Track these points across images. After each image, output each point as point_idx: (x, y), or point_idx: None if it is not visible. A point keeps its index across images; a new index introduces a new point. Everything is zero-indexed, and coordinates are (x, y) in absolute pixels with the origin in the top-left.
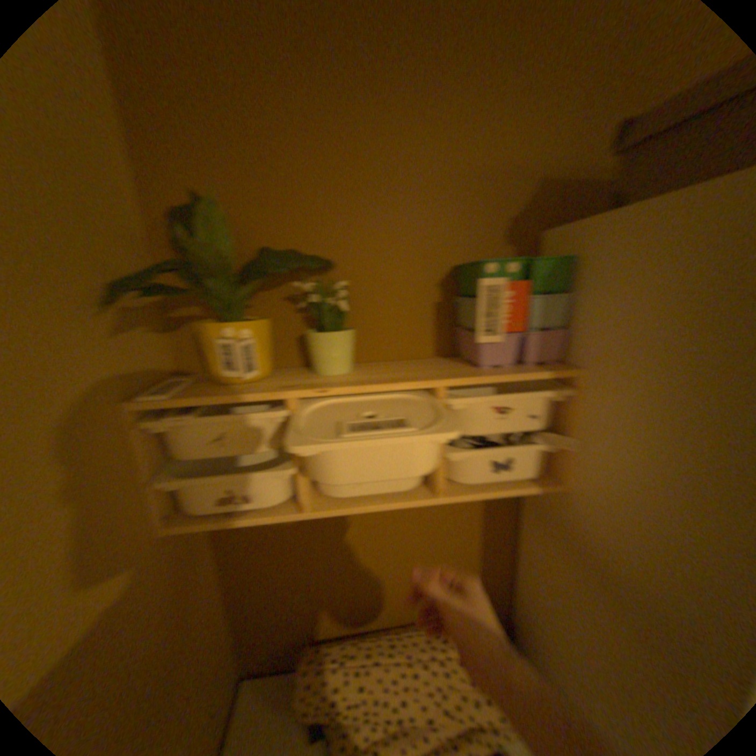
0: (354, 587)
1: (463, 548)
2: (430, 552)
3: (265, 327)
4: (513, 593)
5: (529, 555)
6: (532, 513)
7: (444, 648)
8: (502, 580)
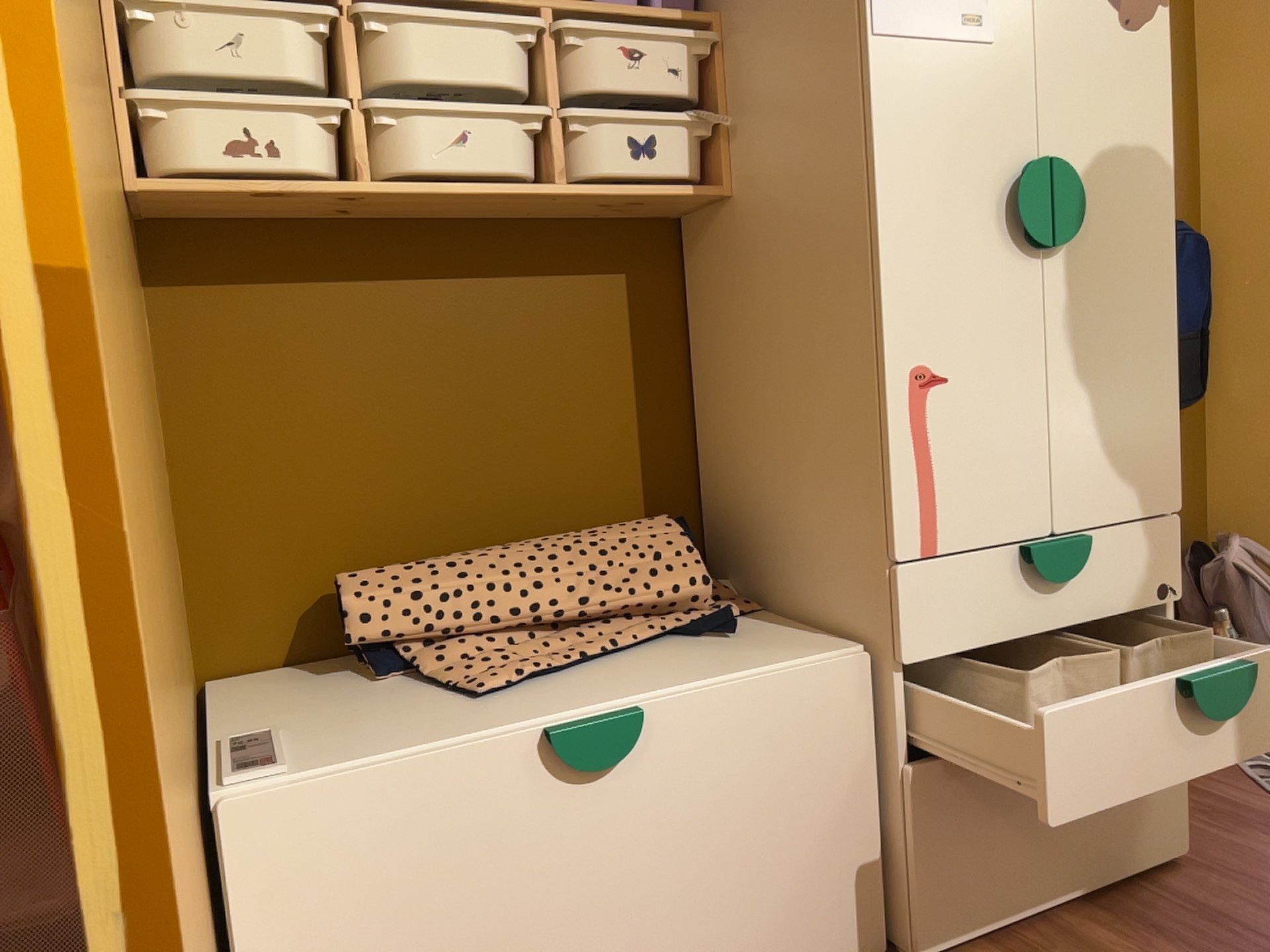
0: (425, 469)
1: (608, 394)
2: (553, 399)
3: None
4: (701, 488)
5: (710, 385)
6: (704, 306)
7: (595, 534)
8: (680, 464)
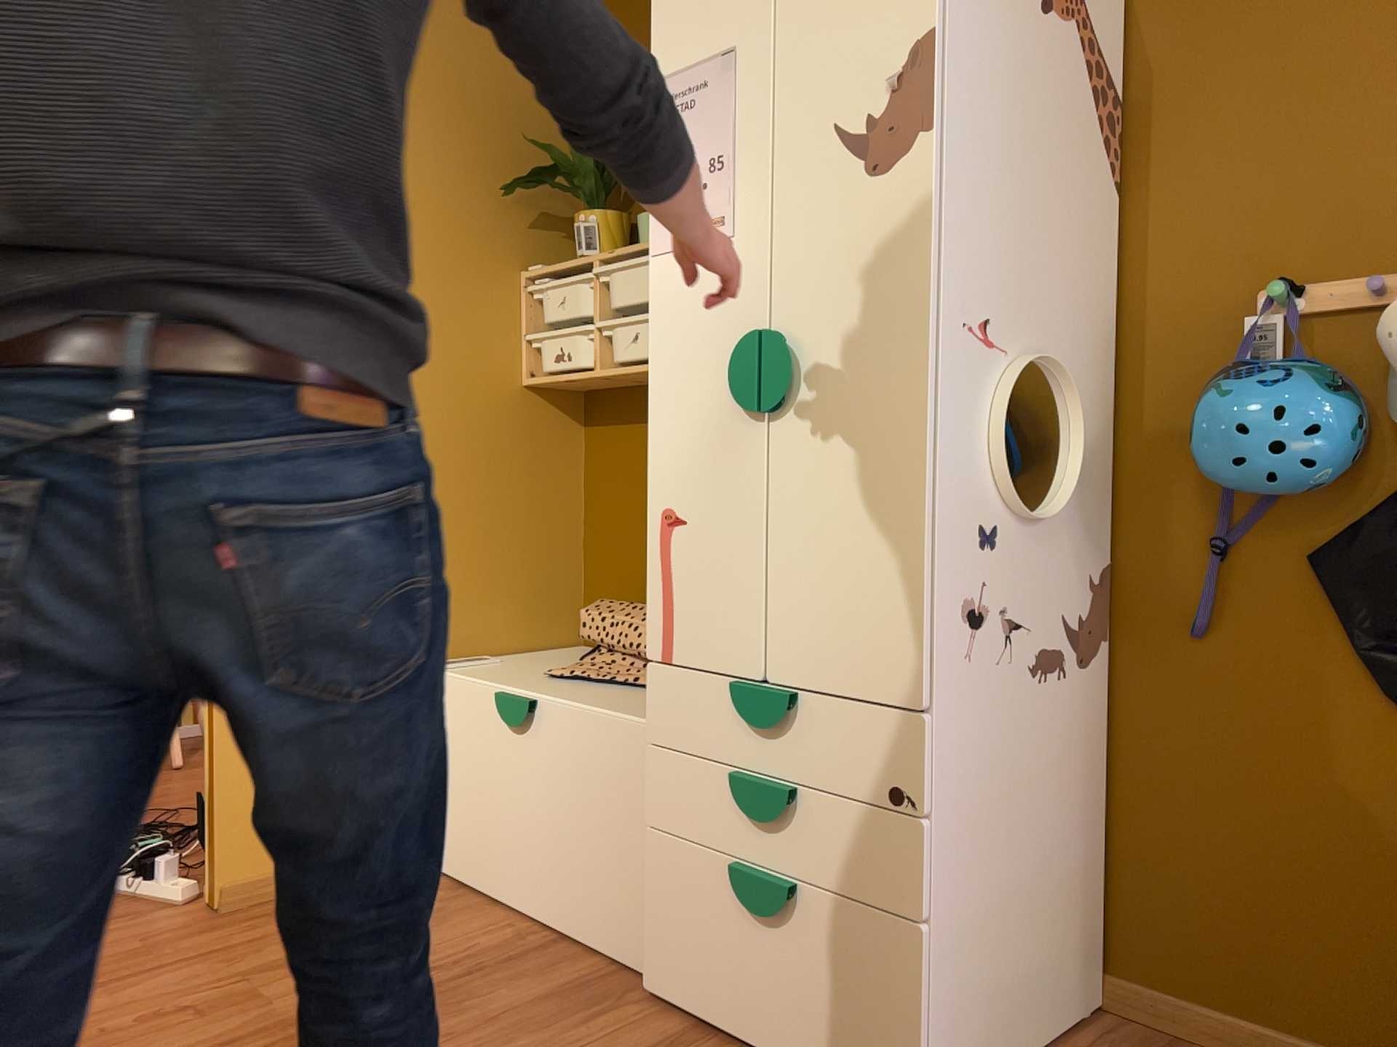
0: None
1: None
2: None
3: (609, 218)
4: None
5: None
6: None
7: None
8: None
